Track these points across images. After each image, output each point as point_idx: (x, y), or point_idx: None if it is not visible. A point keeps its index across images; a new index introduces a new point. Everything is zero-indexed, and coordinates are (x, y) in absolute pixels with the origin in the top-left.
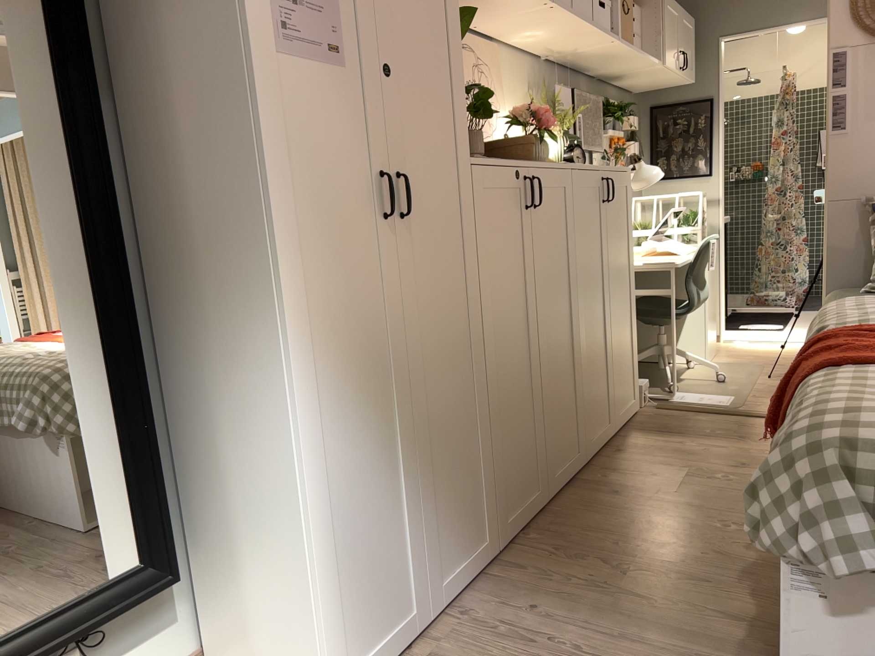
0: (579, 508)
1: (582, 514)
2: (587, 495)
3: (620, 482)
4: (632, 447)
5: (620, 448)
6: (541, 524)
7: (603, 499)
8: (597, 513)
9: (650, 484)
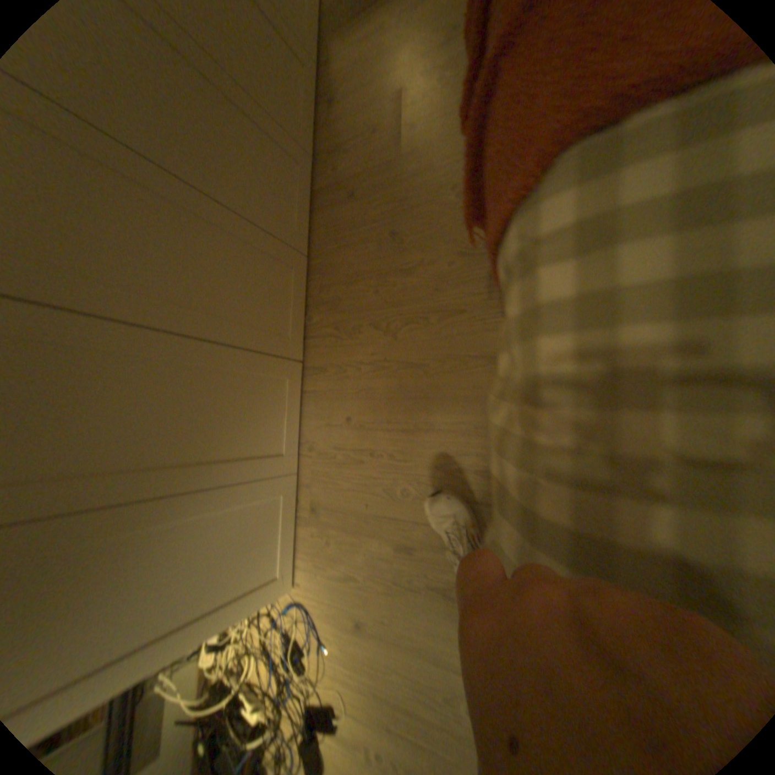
0: (333, 240)
1: (338, 250)
2: (332, 213)
3: (349, 164)
4: (339, 78)
5: (330, 90)
6: (315, 287)
7: (347, 212)
8: (348, 240)
9: (375, 151)
